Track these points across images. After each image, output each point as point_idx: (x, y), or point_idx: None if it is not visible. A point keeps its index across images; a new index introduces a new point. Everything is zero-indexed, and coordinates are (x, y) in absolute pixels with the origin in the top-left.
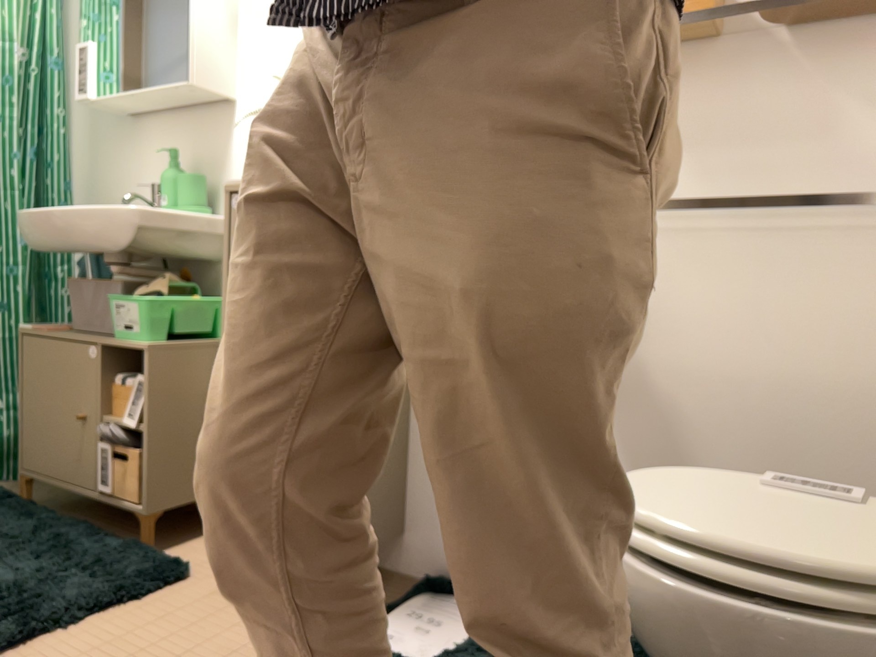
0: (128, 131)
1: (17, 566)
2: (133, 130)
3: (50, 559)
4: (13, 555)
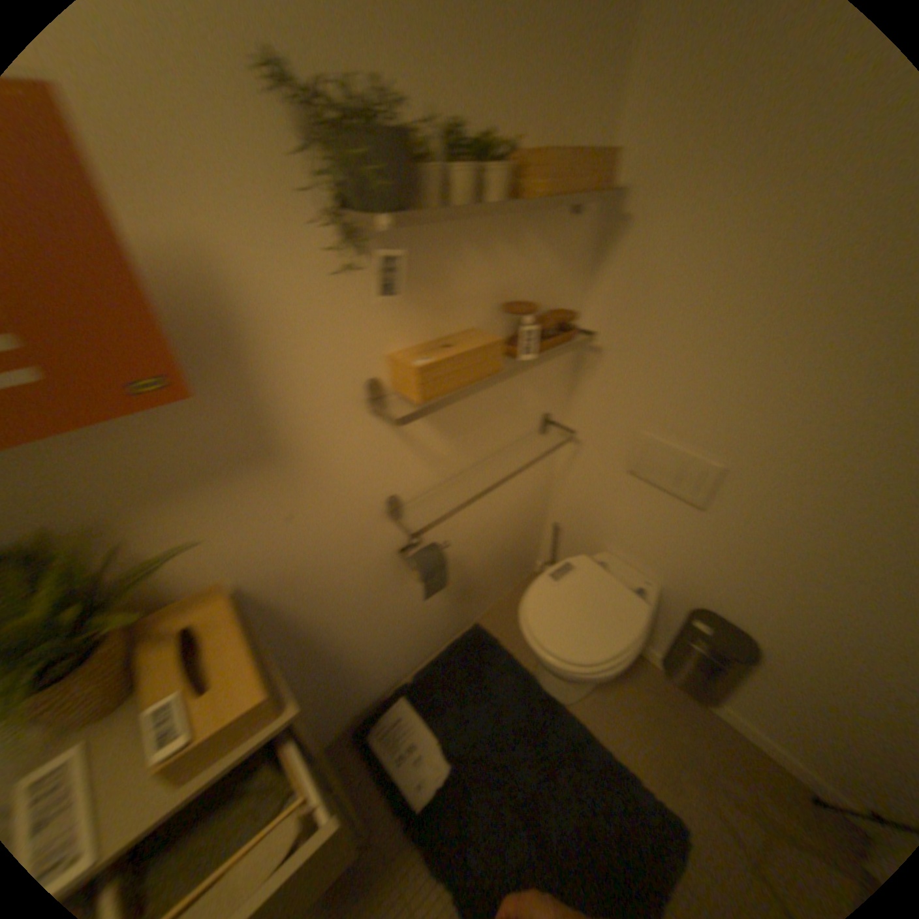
0: None
1: None
2: None
3: None
4: None
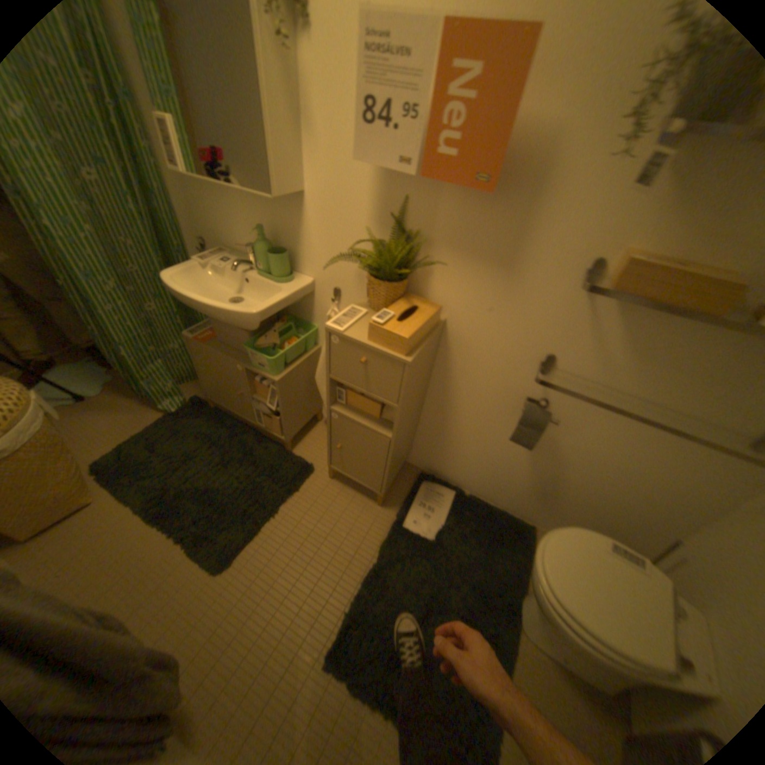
0: (209, 178)
1: (236, 473)
2: (214, 180)
3: (249, 466)
4: (230, 463)
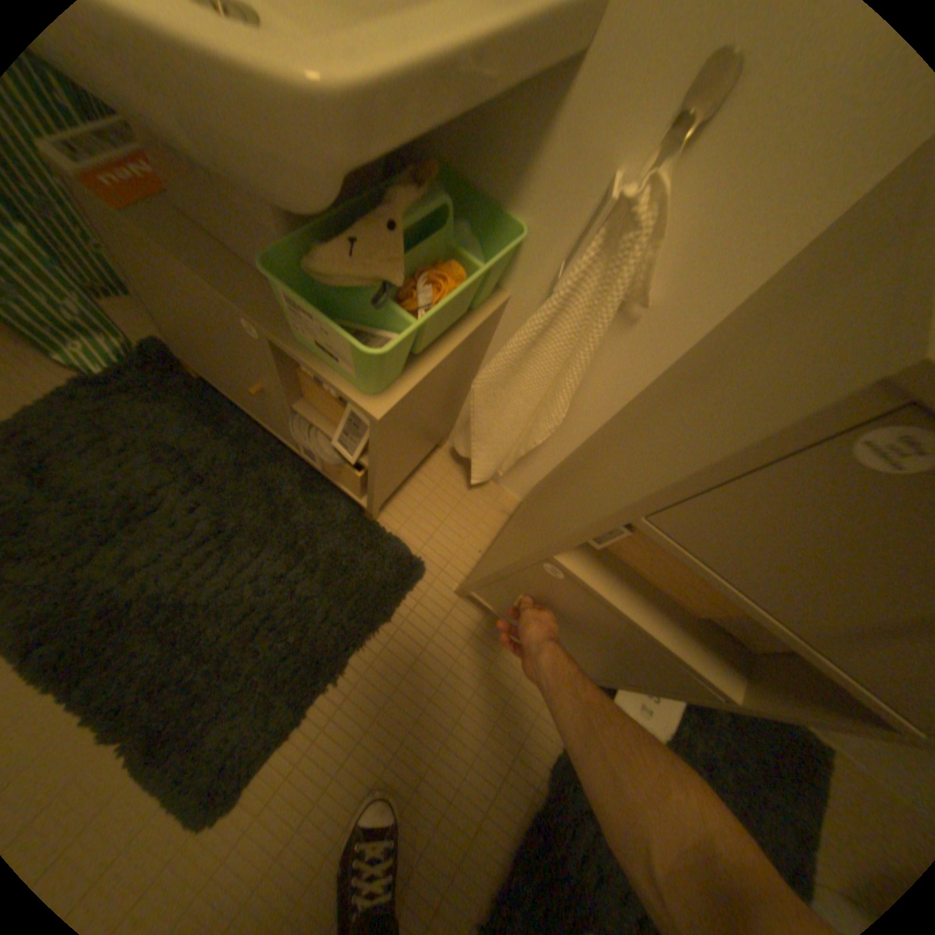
0: None
1: (252, 566)
2: None
3: (282, 551)
4: (238, 537)
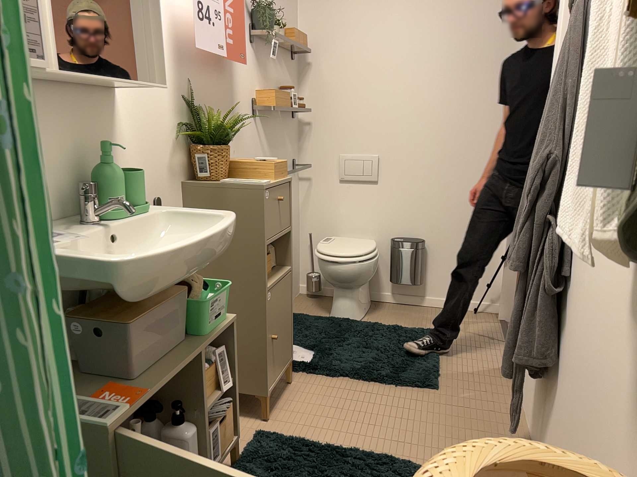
0: None
1: None
2: None
3: None
4: None
